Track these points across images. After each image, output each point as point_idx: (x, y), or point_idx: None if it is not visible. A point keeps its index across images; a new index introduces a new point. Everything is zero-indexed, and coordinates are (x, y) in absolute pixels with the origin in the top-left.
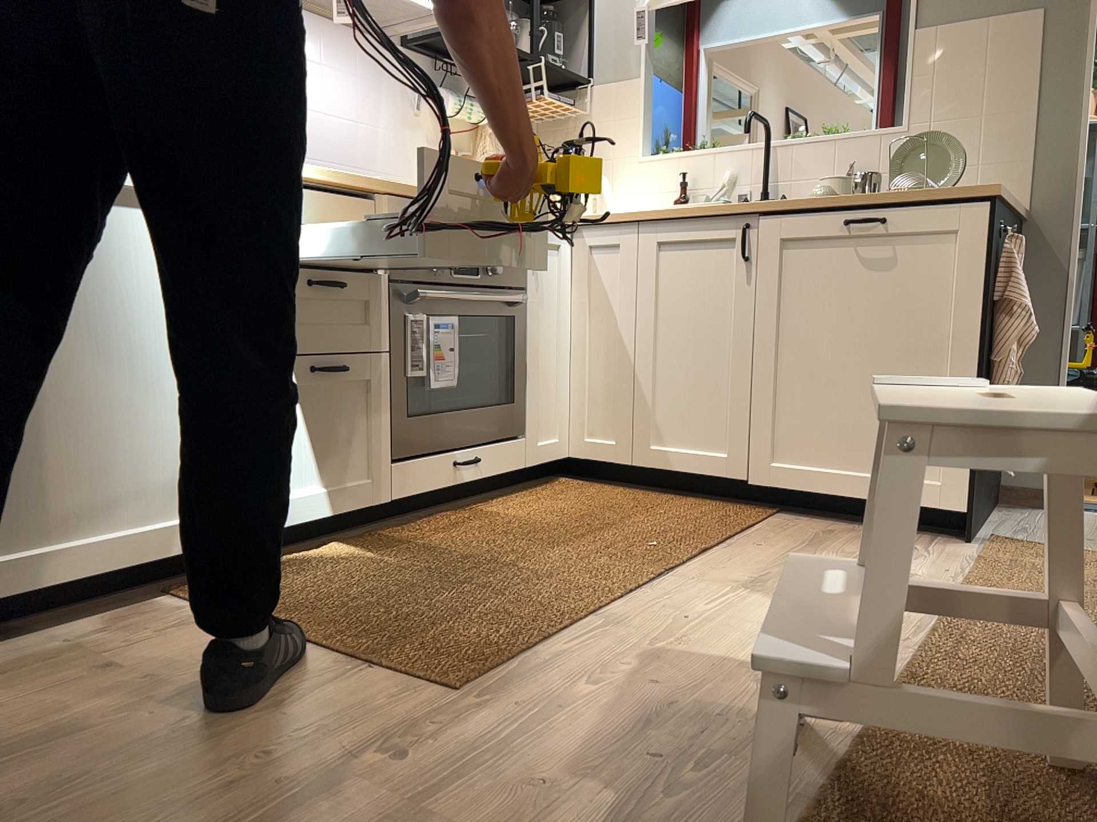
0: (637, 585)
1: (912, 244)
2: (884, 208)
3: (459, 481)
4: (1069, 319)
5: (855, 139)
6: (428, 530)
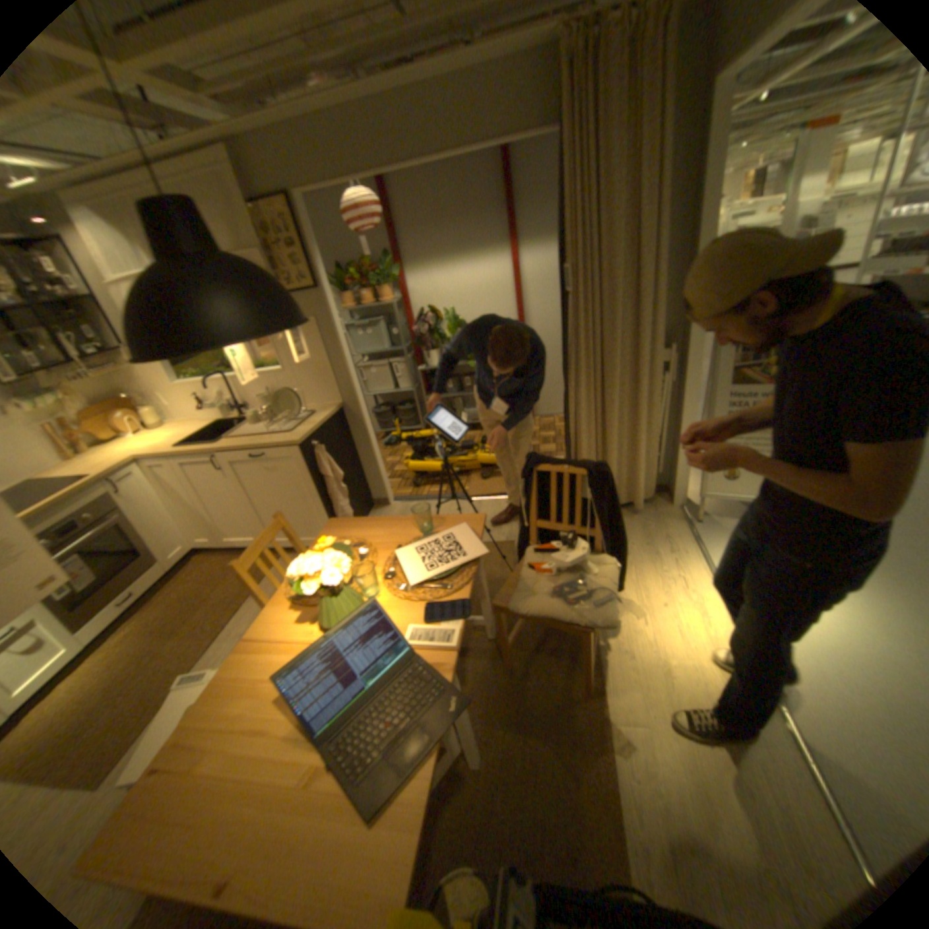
0: (196, 658)
1: (281, 460)
2: (263, 448)
3: (126, 607)
4: (375, 438)
5: (266, 373)
6: (113, 645)
